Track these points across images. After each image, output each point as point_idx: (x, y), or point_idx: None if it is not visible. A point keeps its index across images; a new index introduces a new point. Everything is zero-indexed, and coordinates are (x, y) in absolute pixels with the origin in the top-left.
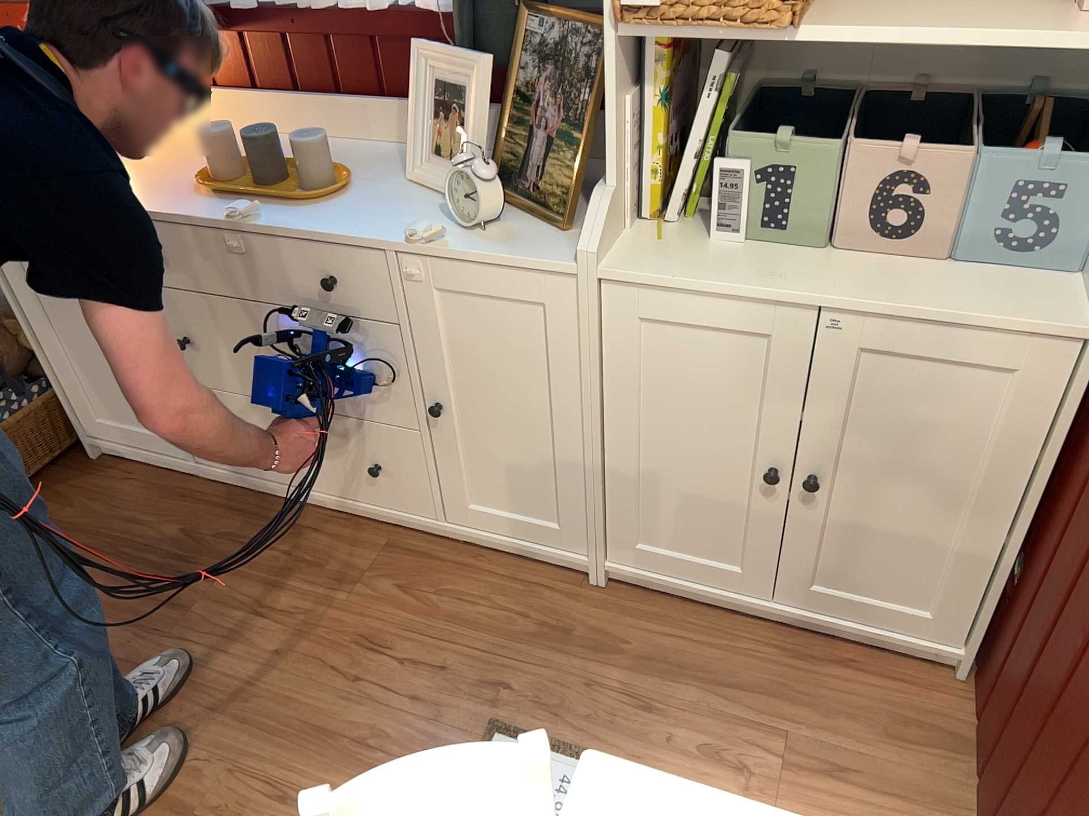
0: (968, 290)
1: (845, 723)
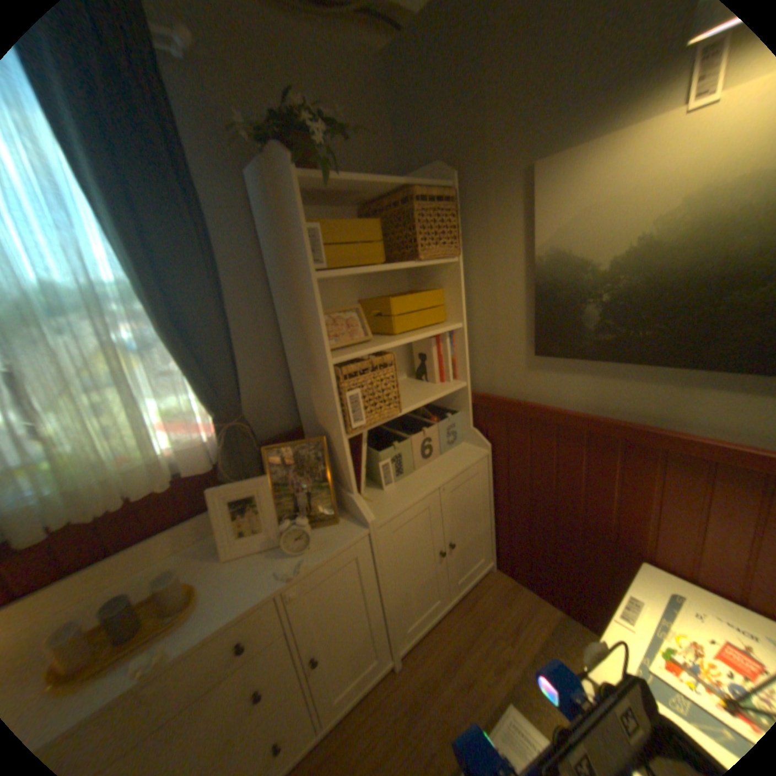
0: (456, 457)
1: (504, 615)
